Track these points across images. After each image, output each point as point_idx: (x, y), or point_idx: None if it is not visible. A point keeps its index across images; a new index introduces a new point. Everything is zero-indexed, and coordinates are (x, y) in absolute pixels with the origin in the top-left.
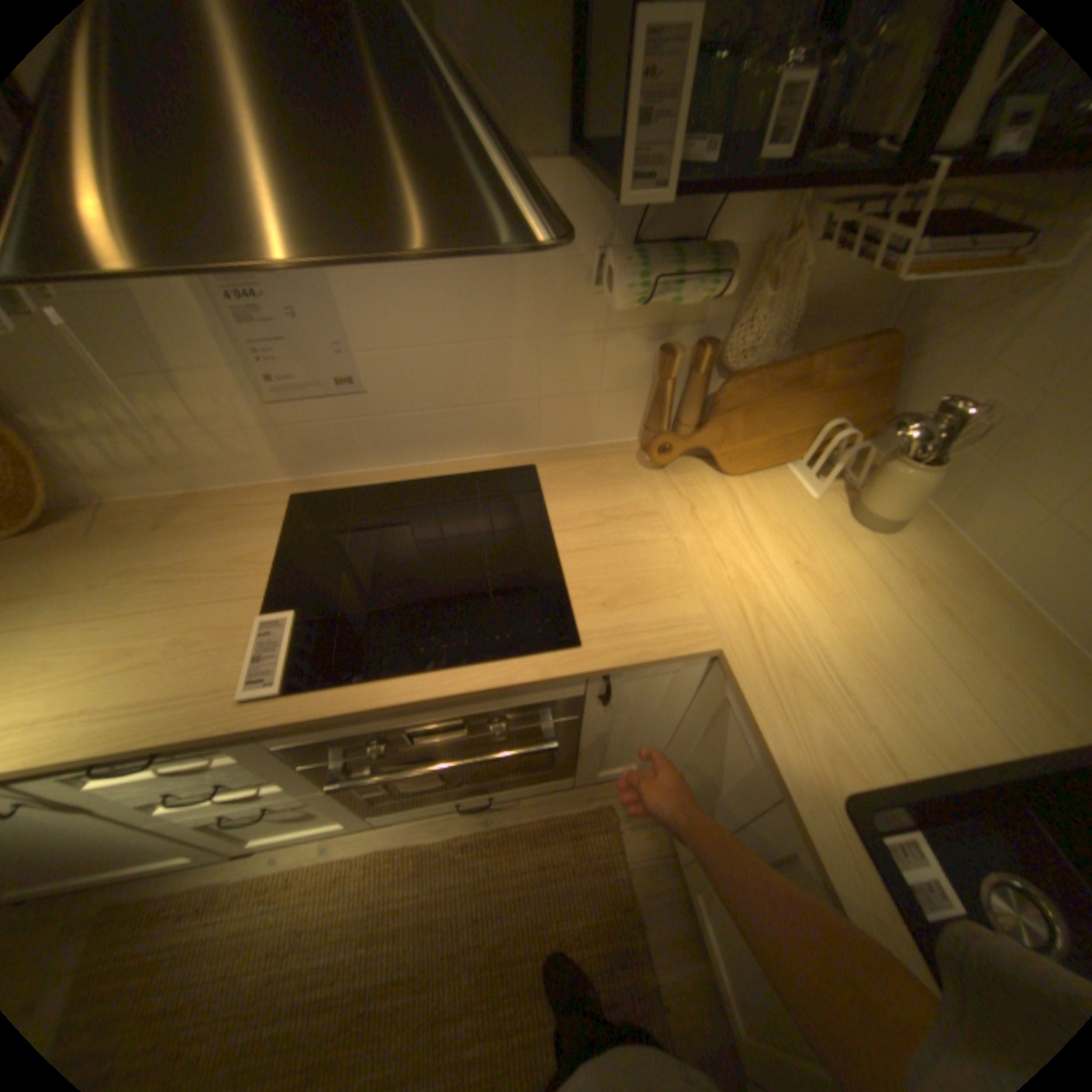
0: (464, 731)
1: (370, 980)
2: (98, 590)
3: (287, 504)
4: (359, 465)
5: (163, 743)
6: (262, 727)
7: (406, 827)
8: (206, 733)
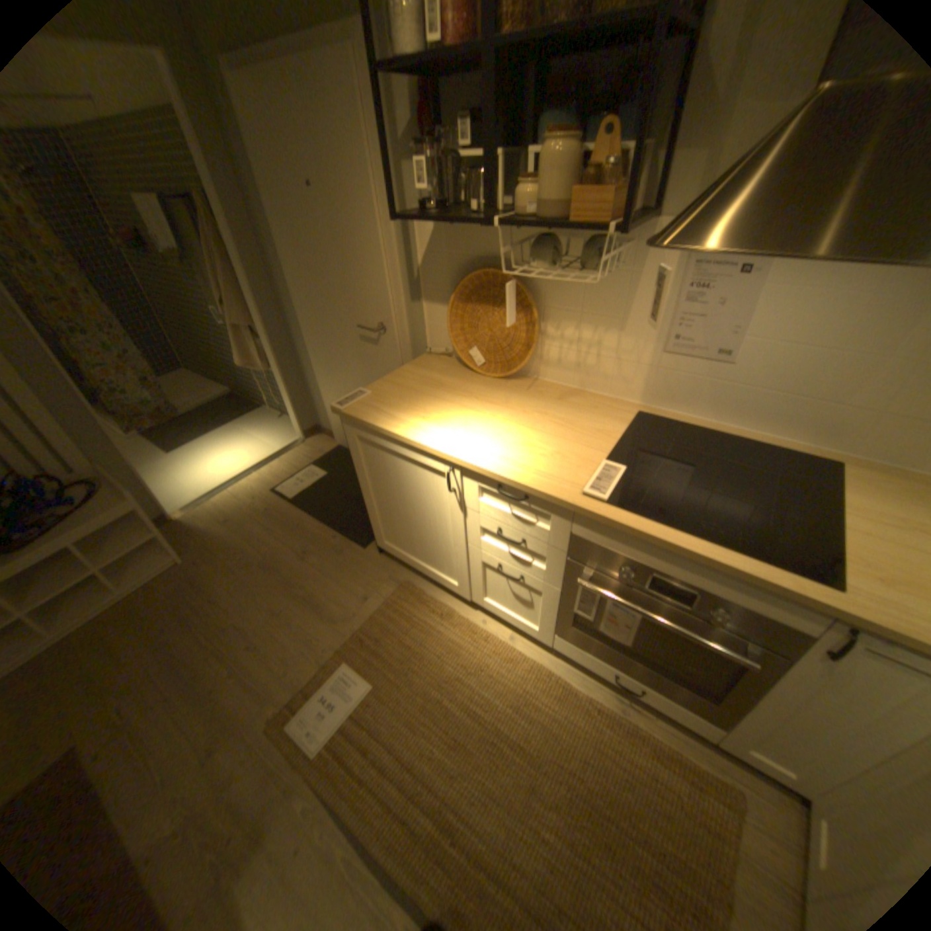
0: (687, 607)
1: (507, 733)
2: (527, 415)
3: (635, 415)
4: (691, 411)
5: (541, 491)
6: (591, 511)
7: (567, 668)
8: (562, 498)
